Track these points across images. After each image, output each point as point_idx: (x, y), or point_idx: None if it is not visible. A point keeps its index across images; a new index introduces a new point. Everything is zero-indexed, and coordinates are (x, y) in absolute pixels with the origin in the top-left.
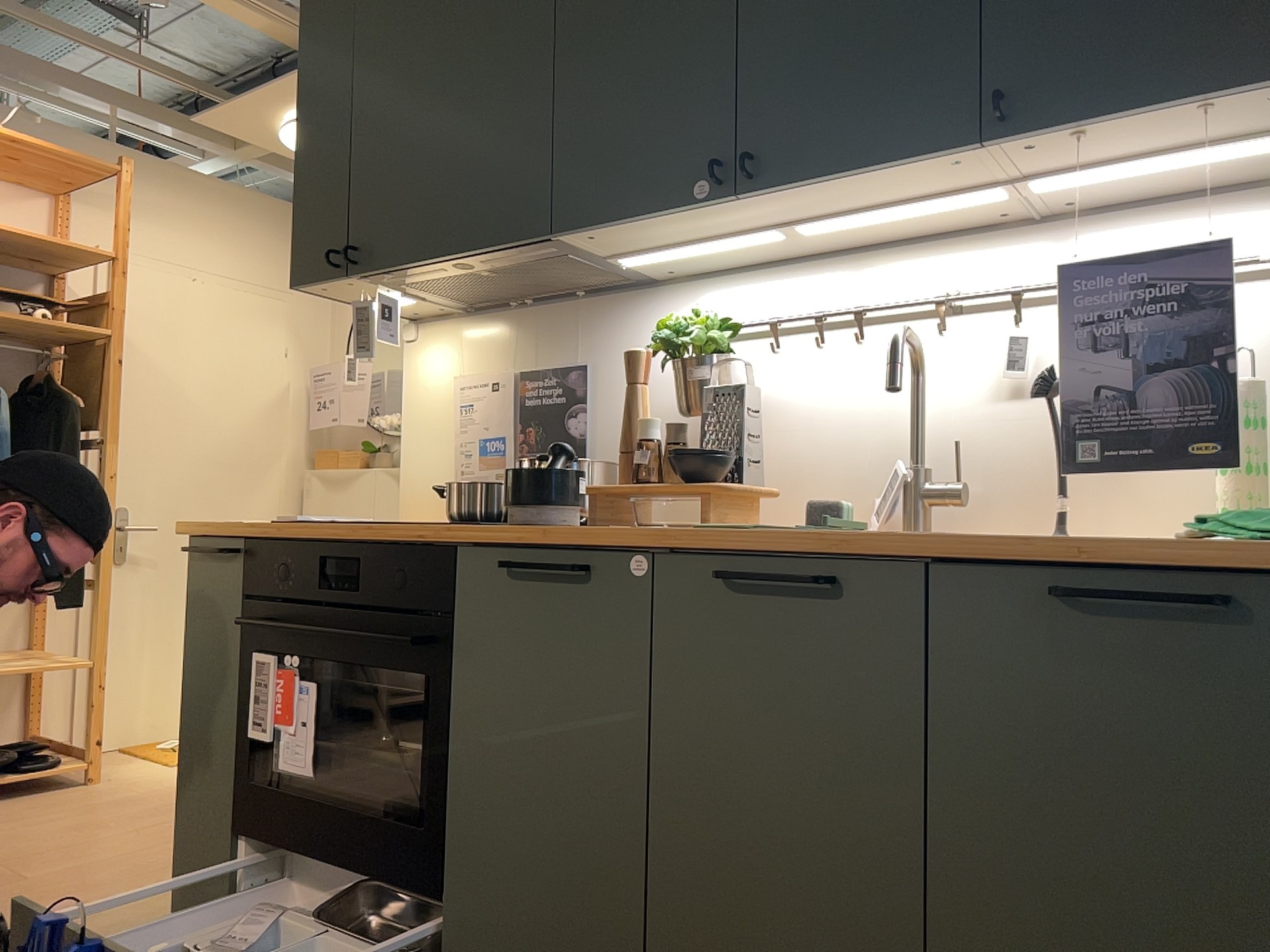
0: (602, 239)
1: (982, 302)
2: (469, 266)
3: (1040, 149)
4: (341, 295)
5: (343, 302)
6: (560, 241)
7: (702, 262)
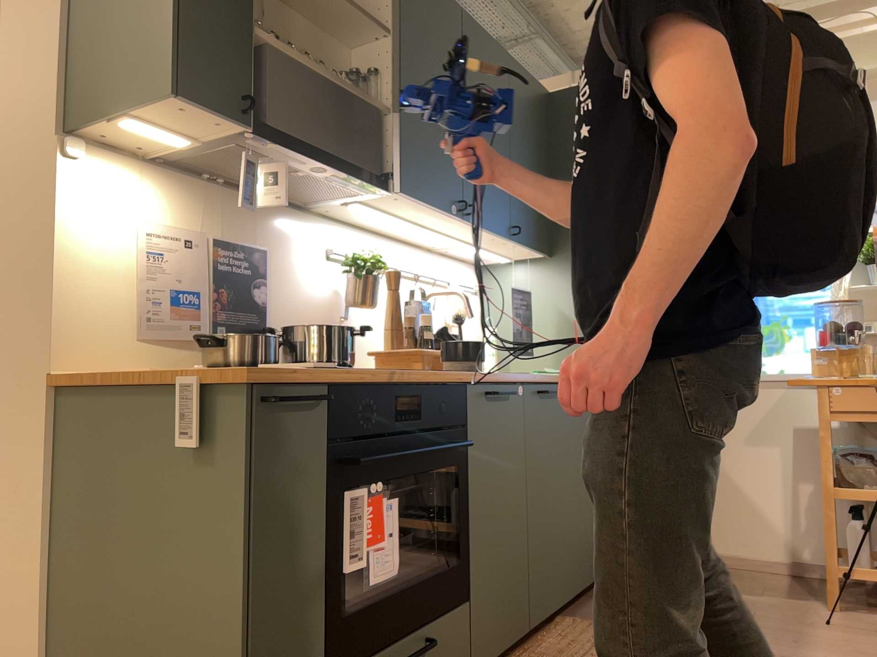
0: (390, 199)
1: (423, 277)
2: (316, 169)
3: (504, 243)
4: (163, 113)
5: (132, 112)
6: (382, 190)
7: (344, 213)
